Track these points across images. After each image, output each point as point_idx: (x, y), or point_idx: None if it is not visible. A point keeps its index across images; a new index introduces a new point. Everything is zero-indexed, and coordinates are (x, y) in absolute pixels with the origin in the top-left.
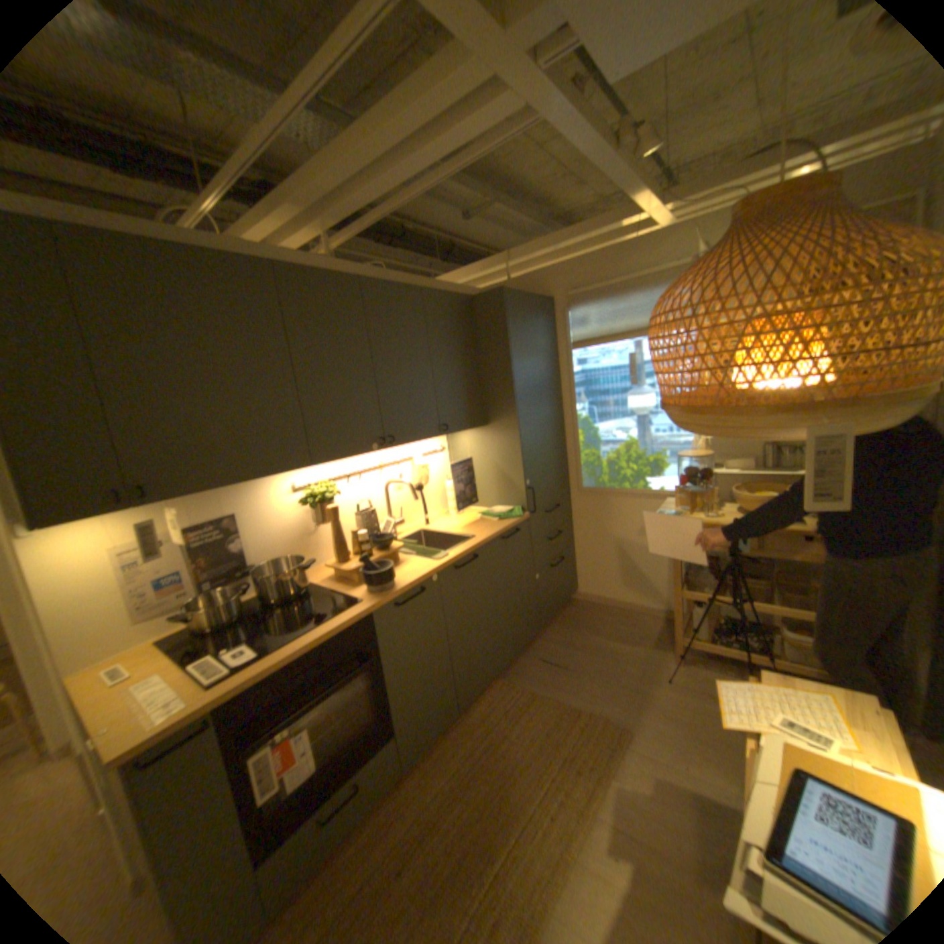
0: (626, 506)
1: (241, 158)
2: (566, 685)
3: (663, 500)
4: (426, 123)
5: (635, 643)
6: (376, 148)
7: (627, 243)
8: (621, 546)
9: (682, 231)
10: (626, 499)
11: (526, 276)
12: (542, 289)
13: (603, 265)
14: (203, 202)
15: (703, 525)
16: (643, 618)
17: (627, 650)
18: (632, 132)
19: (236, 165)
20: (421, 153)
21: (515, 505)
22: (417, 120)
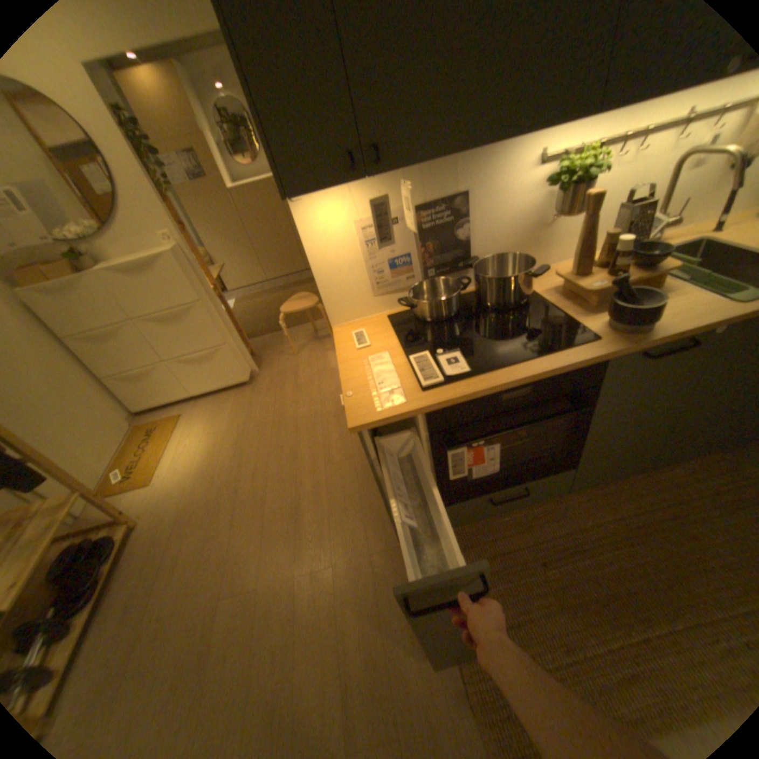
0: None
1: None
2: None
3: None
4: None
5: None
6: None
7: None
8: None
9: None
10: None
11: None
12: None
13: None
14: None
15: None
16: None
17: None
18: None
19: None
20: None
21: None
22: None
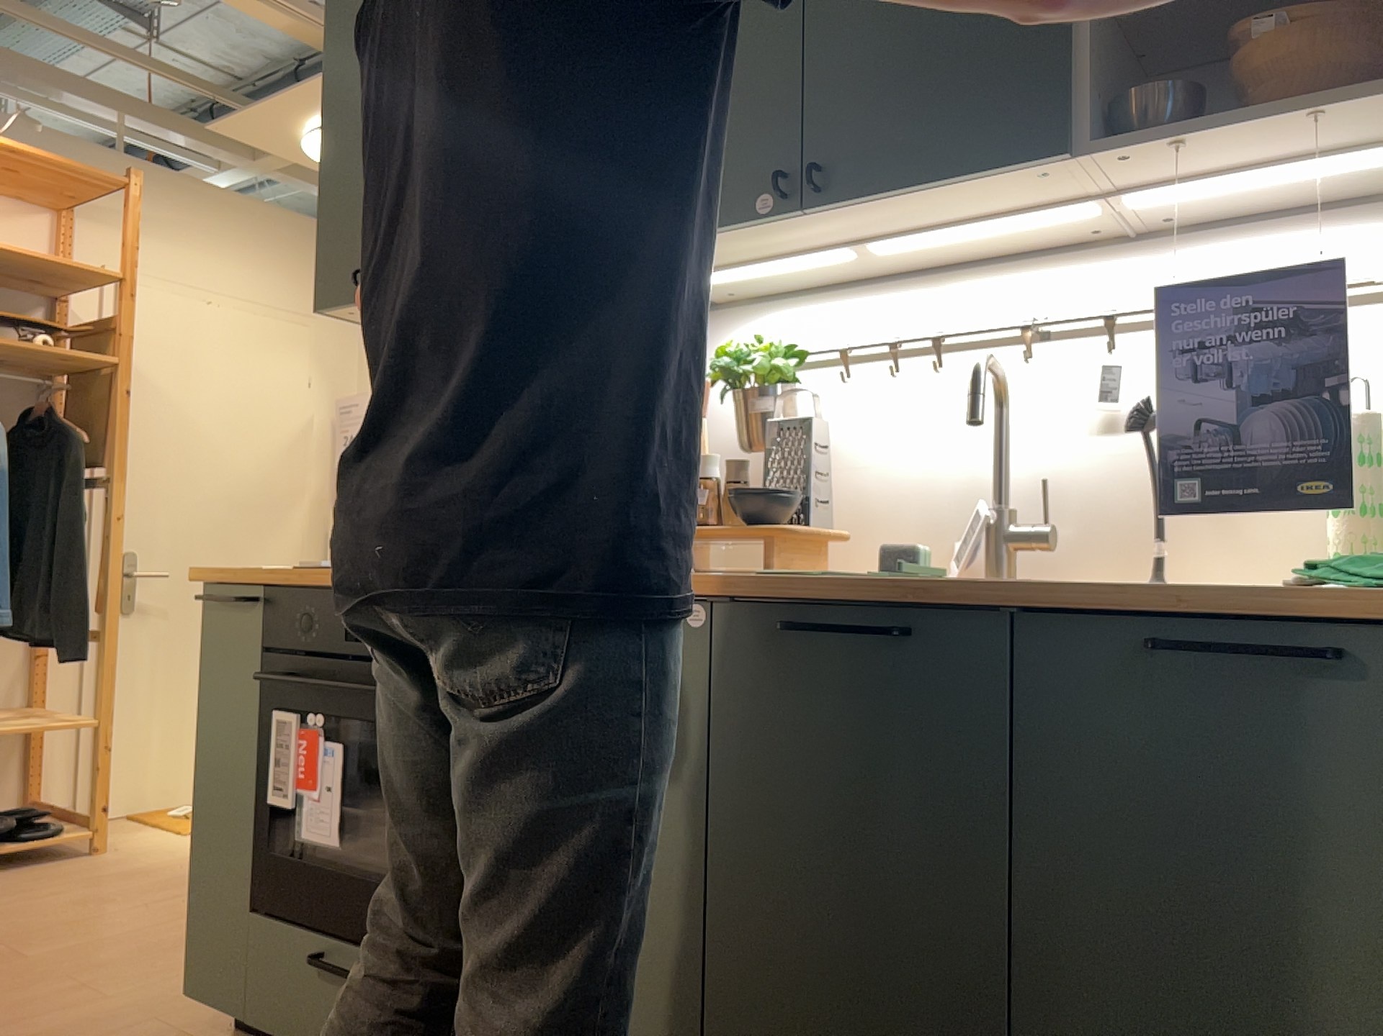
0: None
1: None
2: None
3: None
4: None
5: None
6: None
7: None
8: None
9: None
10: None
11: None
12: None
13: None
14: None
15: None
16: None
17: None
18: None
19: None
20: None
21: None
22: None
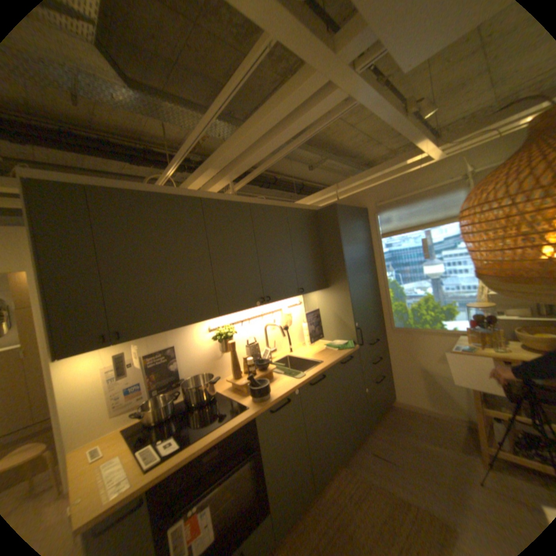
0: (428, 341)
1: (187, 145)
2: (395, 478)
3: (457, 337)
4: (288, 113)
5: (446, 446)
6: (260, 131)
7: (414, 171)
8: (427, 369)
9: (453, 161)
10: (427, 336)
11: (349, 196)
12: (359, 203)
13: (399, 186)
14: (168, 171)
15: (496, 358)
16: (449, 425)
17: (440, 452)
18: (416, 105)
19: (185, 149)
20: (285, 132)
21: (349, 340)
22: (283, 112)
